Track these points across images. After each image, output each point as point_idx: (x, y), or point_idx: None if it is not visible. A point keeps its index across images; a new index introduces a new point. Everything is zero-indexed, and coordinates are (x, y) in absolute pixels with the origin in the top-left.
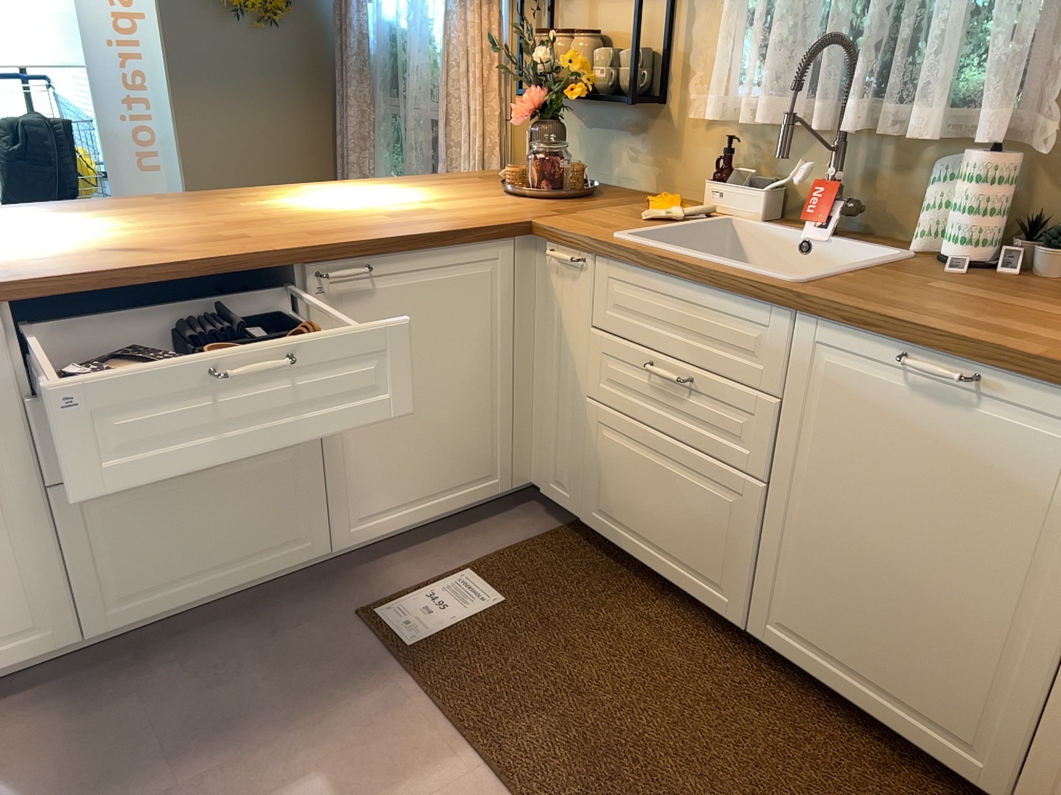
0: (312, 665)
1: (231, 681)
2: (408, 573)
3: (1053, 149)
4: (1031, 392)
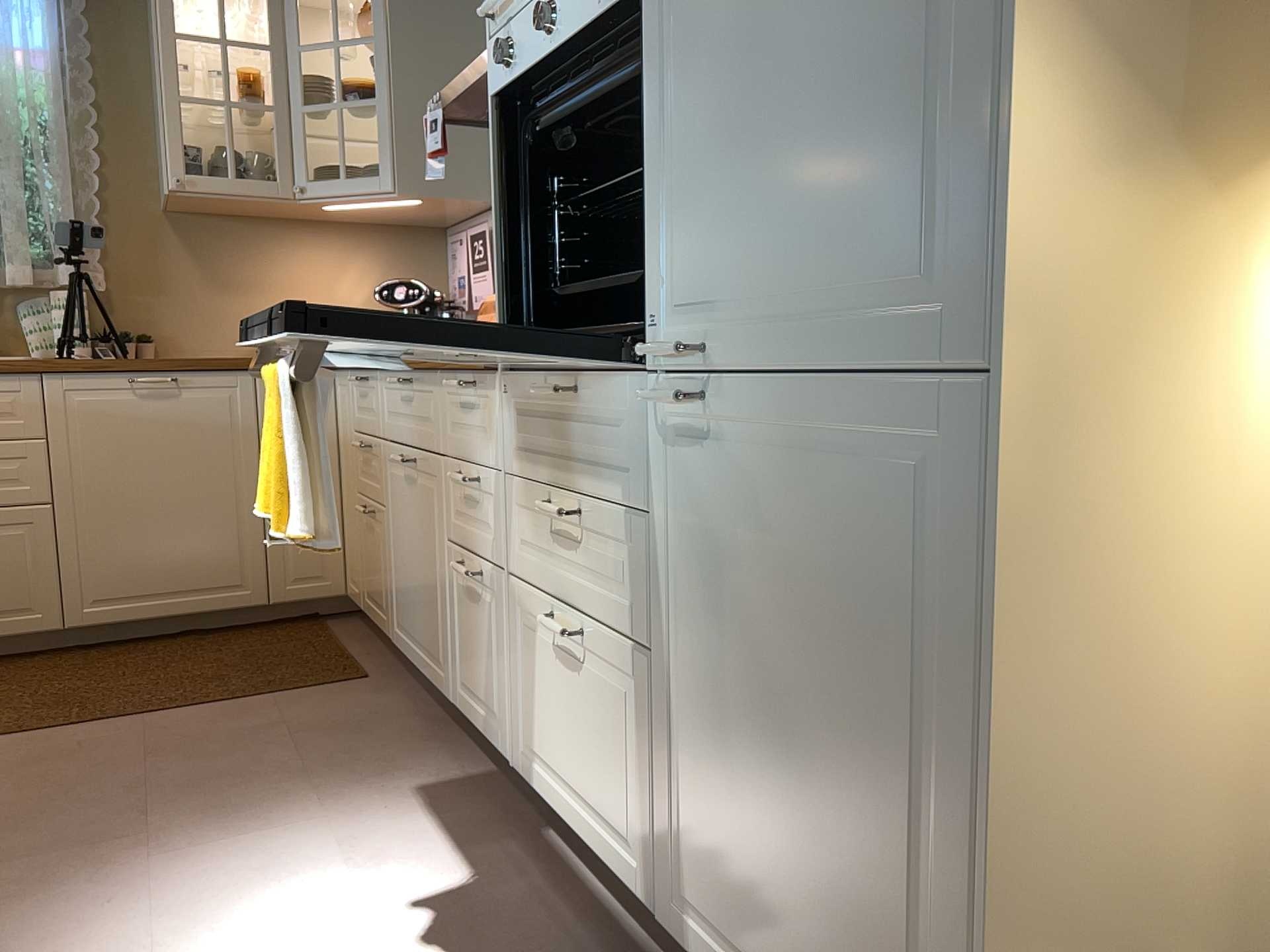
0: None
1: None
2: None
3: (107, 287)
4: (203, 377)
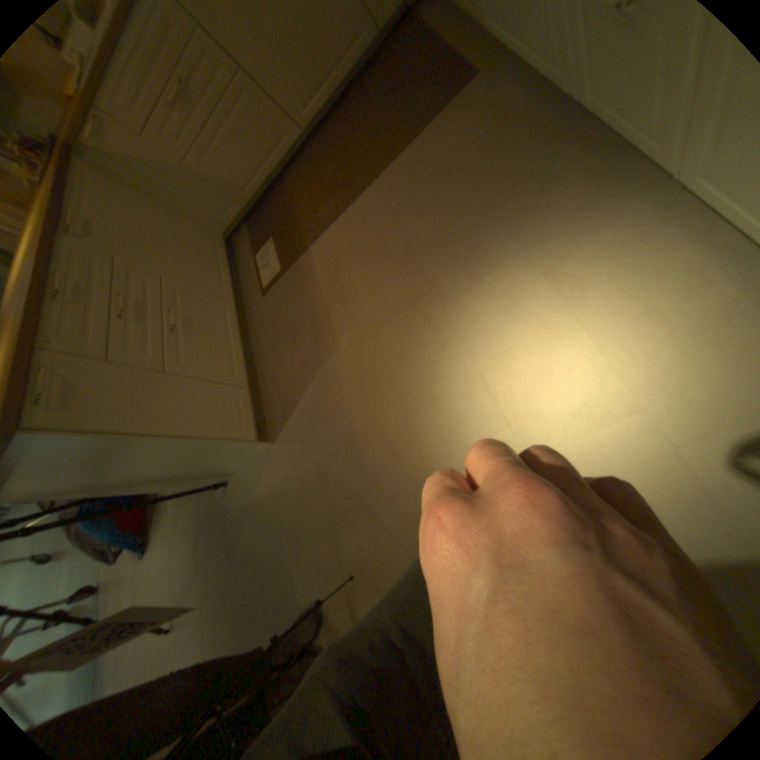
0: (281, 304)
1: (280, 333)
2: (253, 280)
3: None
4: None
